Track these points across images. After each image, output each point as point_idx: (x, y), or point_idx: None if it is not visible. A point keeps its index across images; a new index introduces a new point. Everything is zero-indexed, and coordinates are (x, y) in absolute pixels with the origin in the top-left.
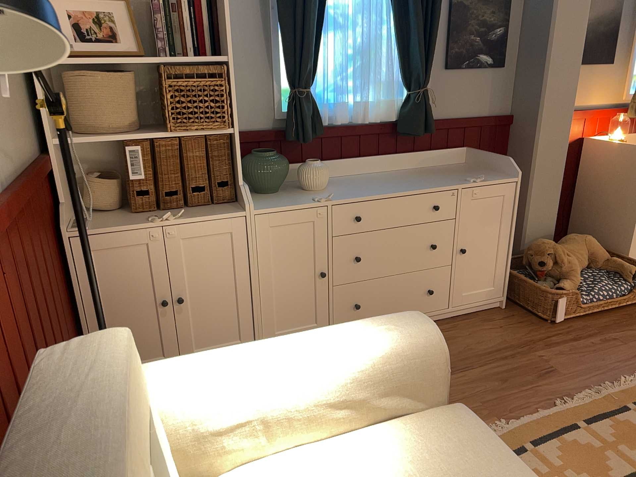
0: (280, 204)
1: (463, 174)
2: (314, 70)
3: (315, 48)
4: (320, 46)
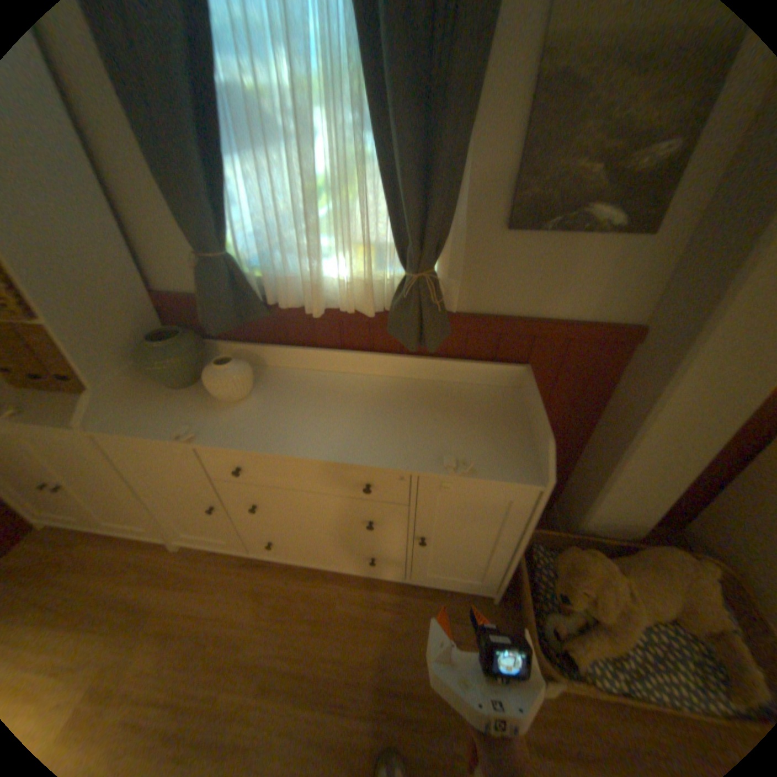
0: (137, 423)
1: (470, 426)
2: (222, 221)
3: (215, 181)
4: (230, 177)
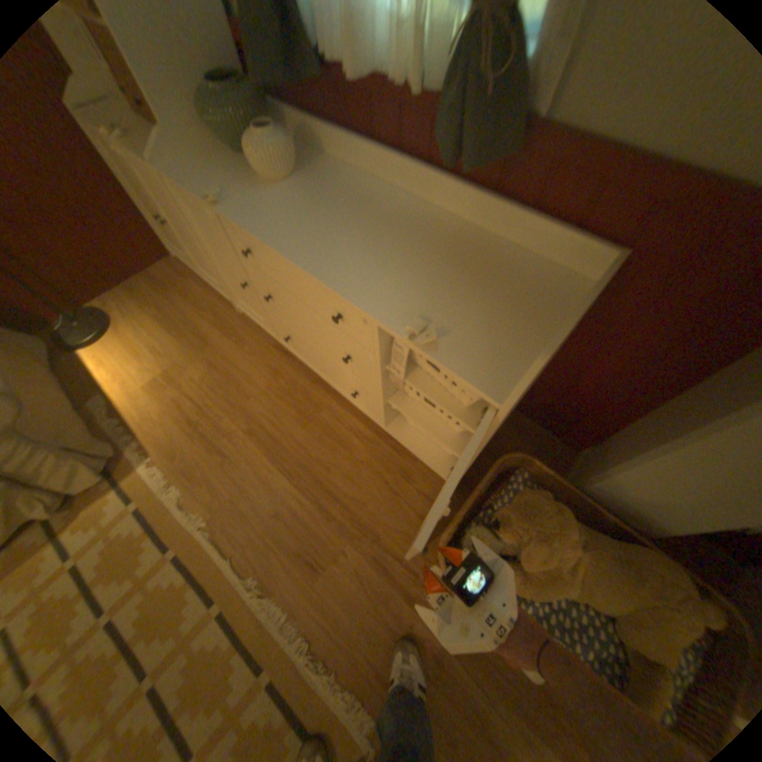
0: (185, 175)
1: (478, 302)
2: None
3: None
4: None
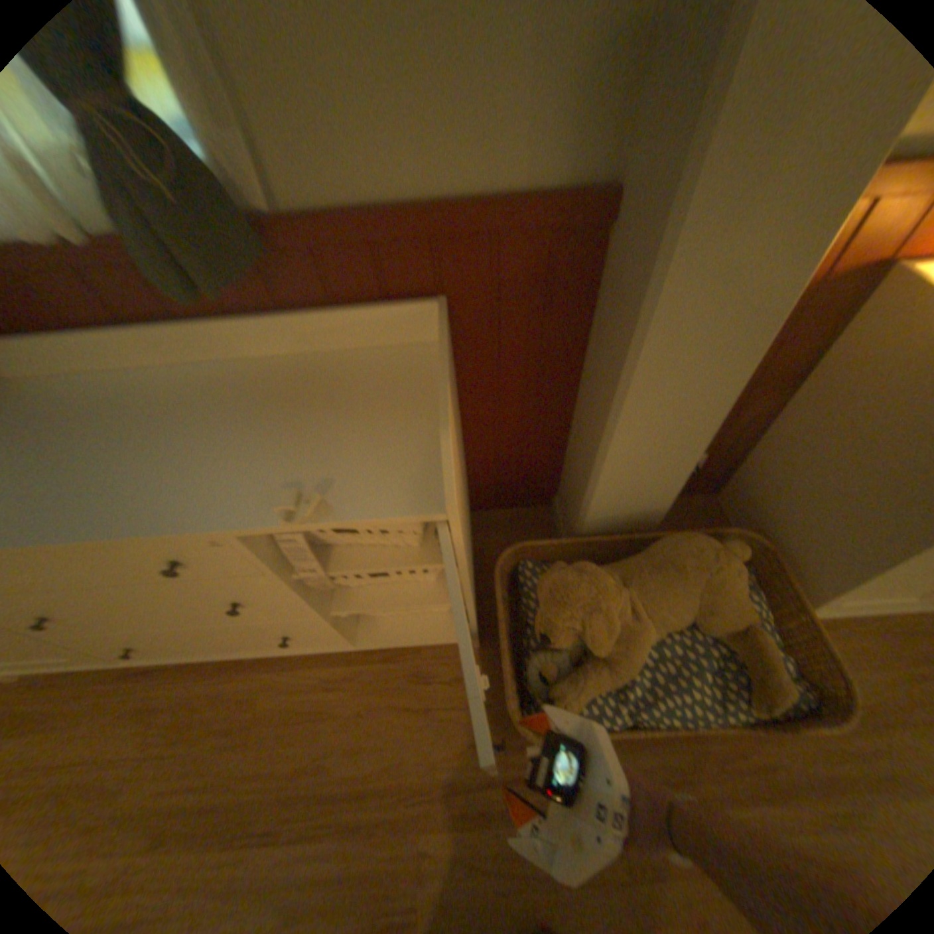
0: None
1: (340, 425)
2: None
3: None
4: None
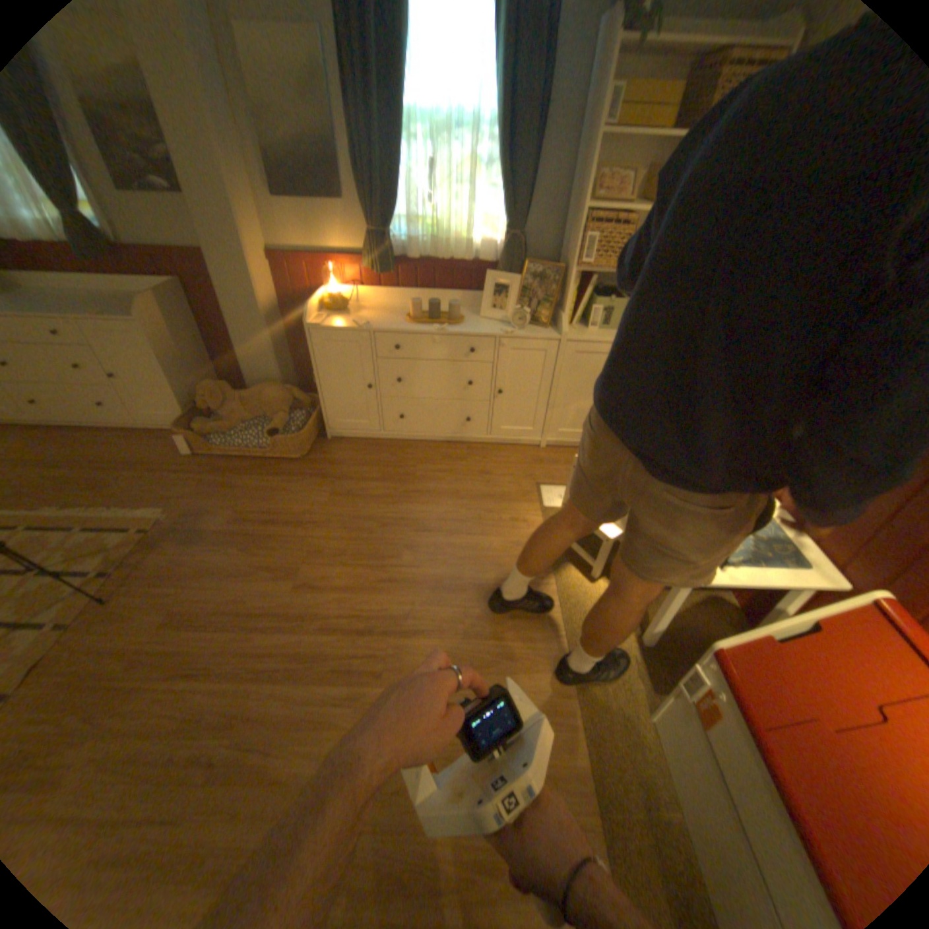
0: None
1: (121, 306)
2: None
3: None
4: None
